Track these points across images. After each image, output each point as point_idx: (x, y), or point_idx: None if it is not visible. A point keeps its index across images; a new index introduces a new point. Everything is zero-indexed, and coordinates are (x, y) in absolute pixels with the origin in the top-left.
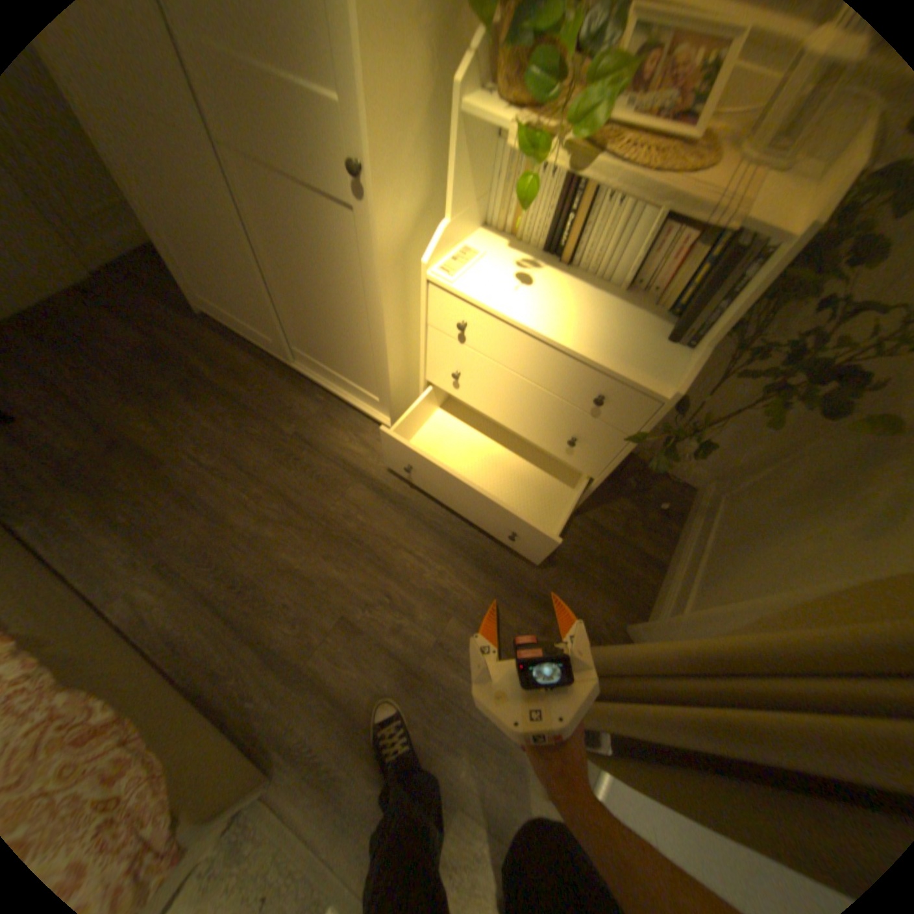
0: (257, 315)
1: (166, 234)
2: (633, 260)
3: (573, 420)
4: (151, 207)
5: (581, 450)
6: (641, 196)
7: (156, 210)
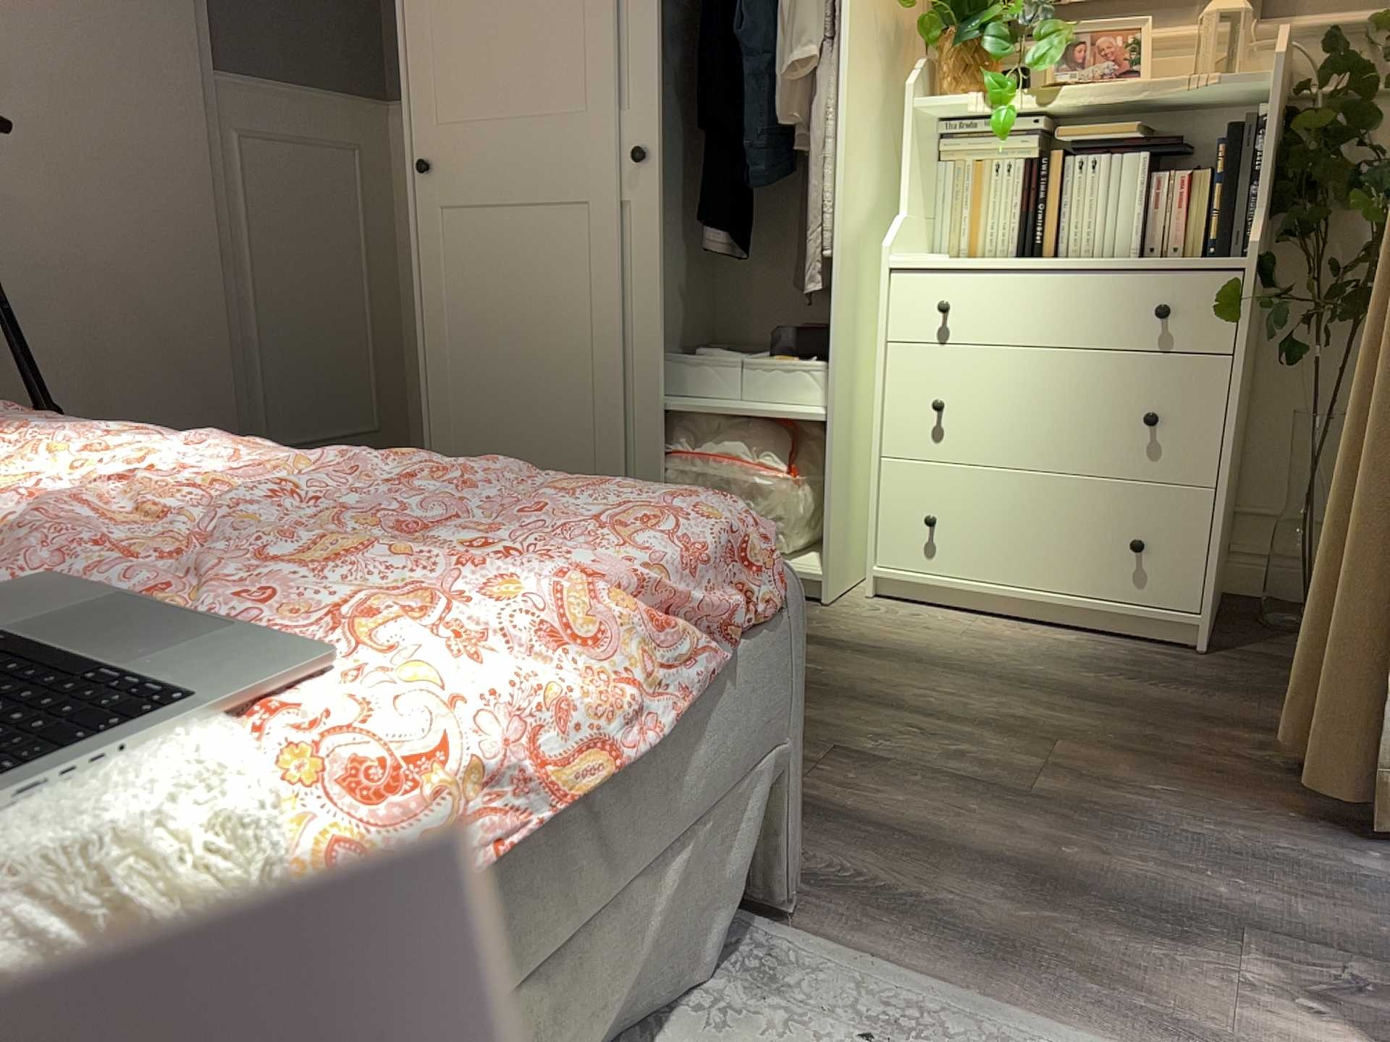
0: (581, 456)
1: (456, 383)
2: (1132, 221)
3: (1139, 380)
4: (455, 344)
5: (1171, 434)
6: (1113, 155)
7: (463, 345)
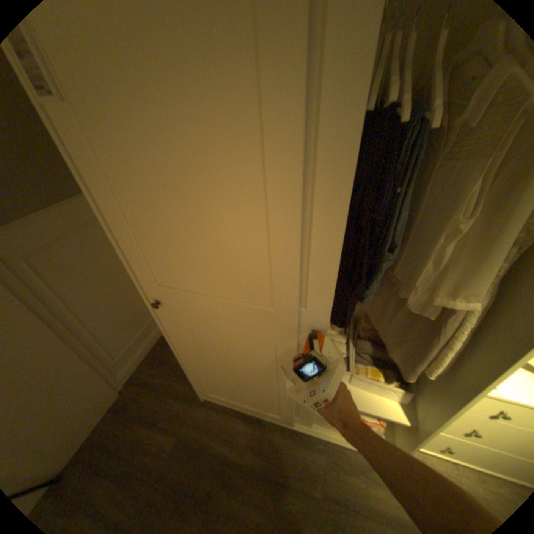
0: (272, 407)
1: (201, 372)
2: None
3: None
4: (197, 362)
5: None
6: None
7: (201, 364)
